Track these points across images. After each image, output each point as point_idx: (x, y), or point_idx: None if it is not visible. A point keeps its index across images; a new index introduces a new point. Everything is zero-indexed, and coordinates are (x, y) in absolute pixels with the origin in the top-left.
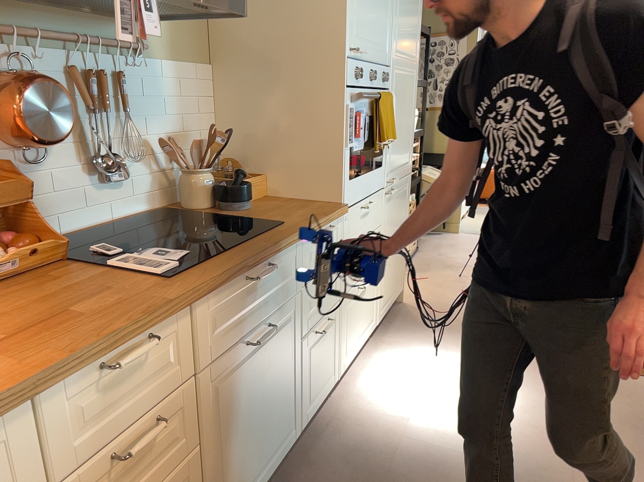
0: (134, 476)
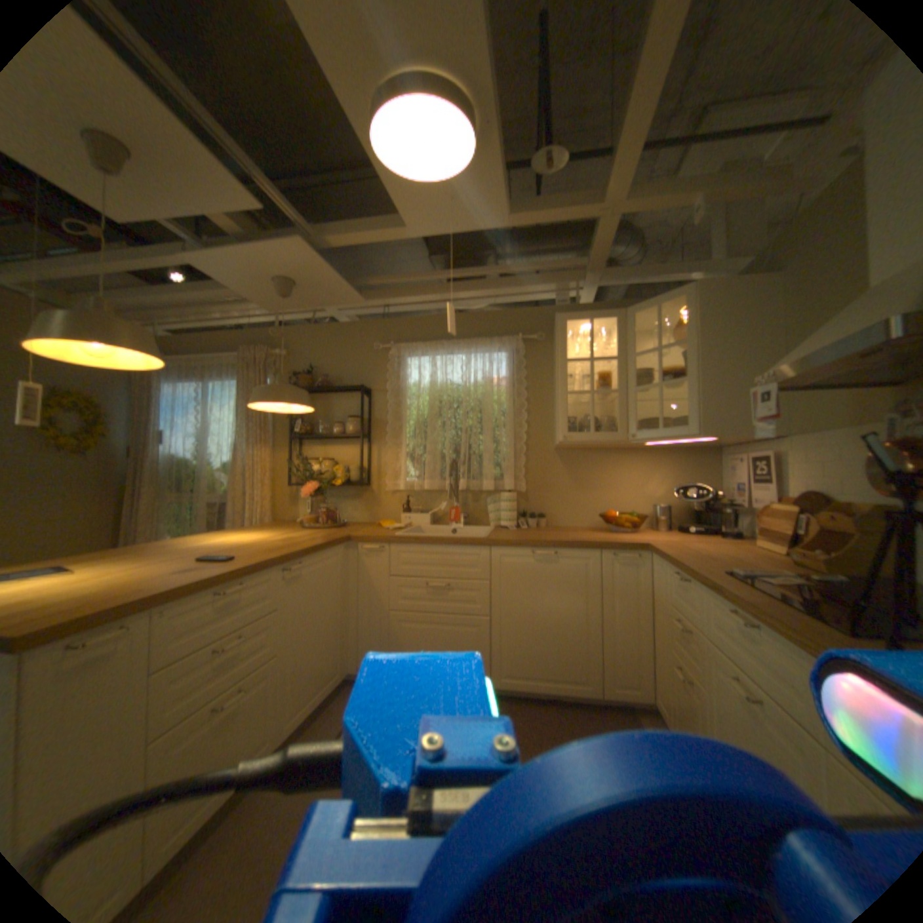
0: (684, 647)
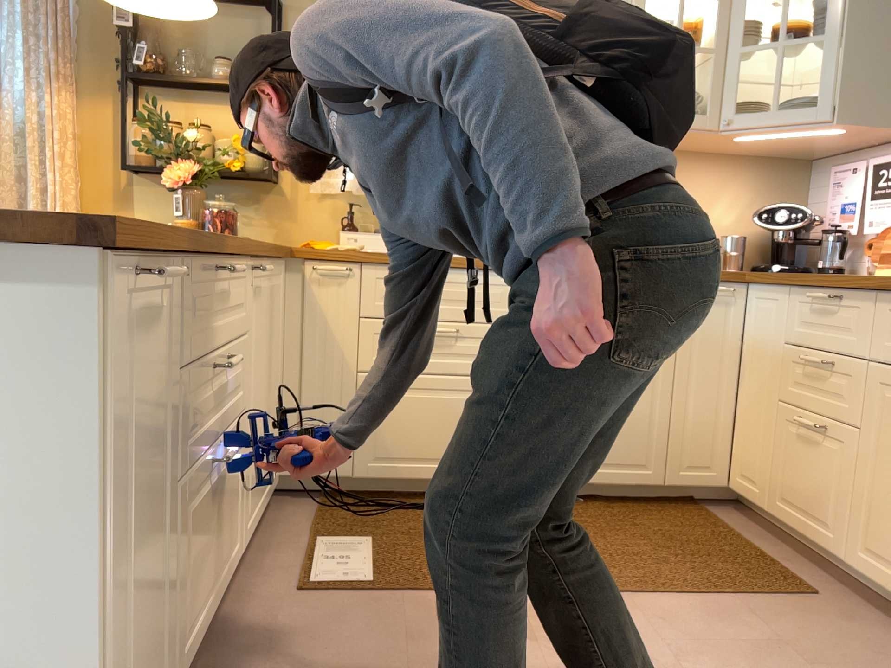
0: (815, 388)
